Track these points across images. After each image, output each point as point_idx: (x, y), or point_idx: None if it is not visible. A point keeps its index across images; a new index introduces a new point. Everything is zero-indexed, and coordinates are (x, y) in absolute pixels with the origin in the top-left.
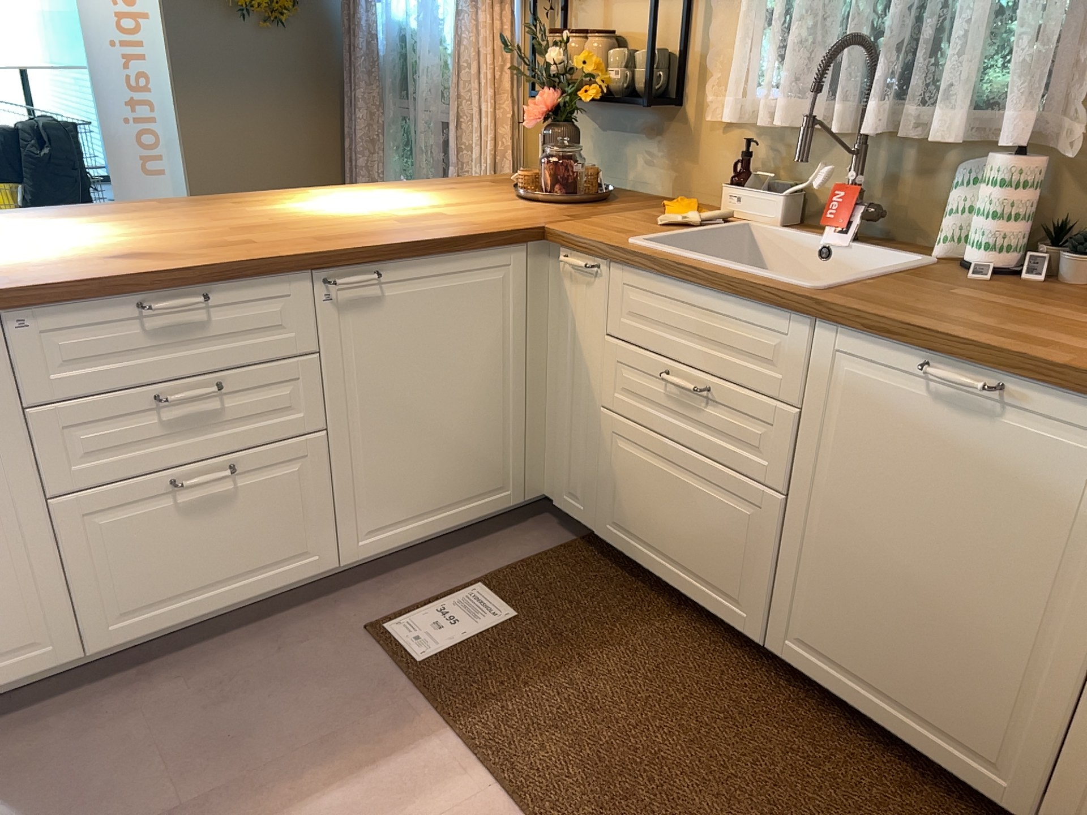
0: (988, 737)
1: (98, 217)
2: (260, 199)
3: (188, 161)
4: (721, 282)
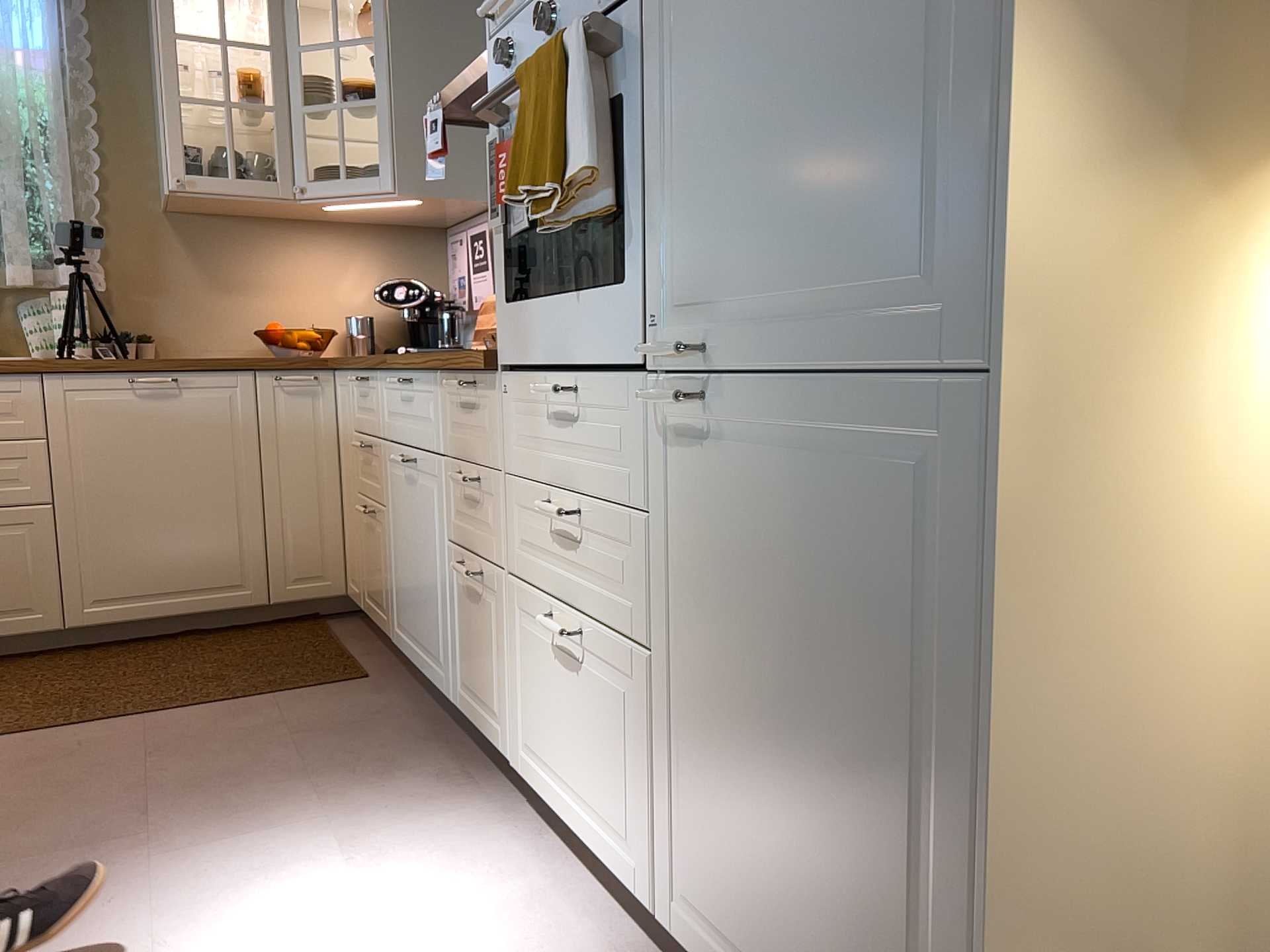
0: (232, 571)
1: None
2: None
3: None
4: None
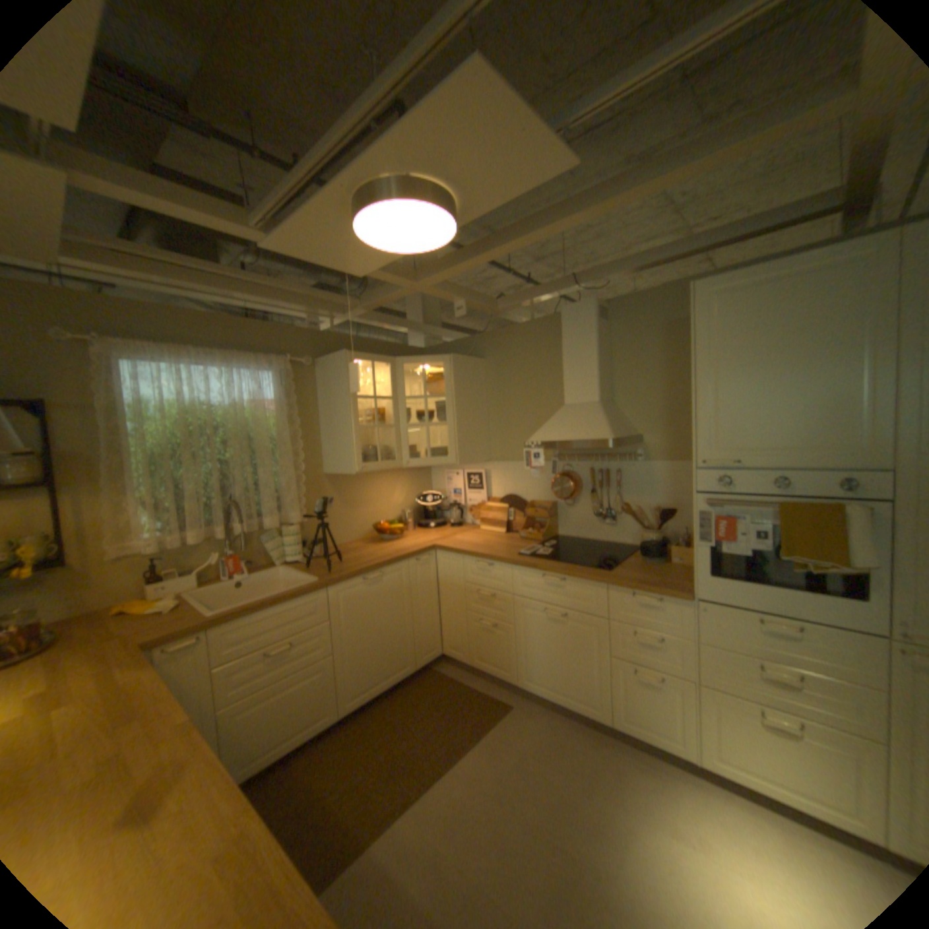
0: (404, 662)
1: None
2: None
3: None
4: (289, 599)
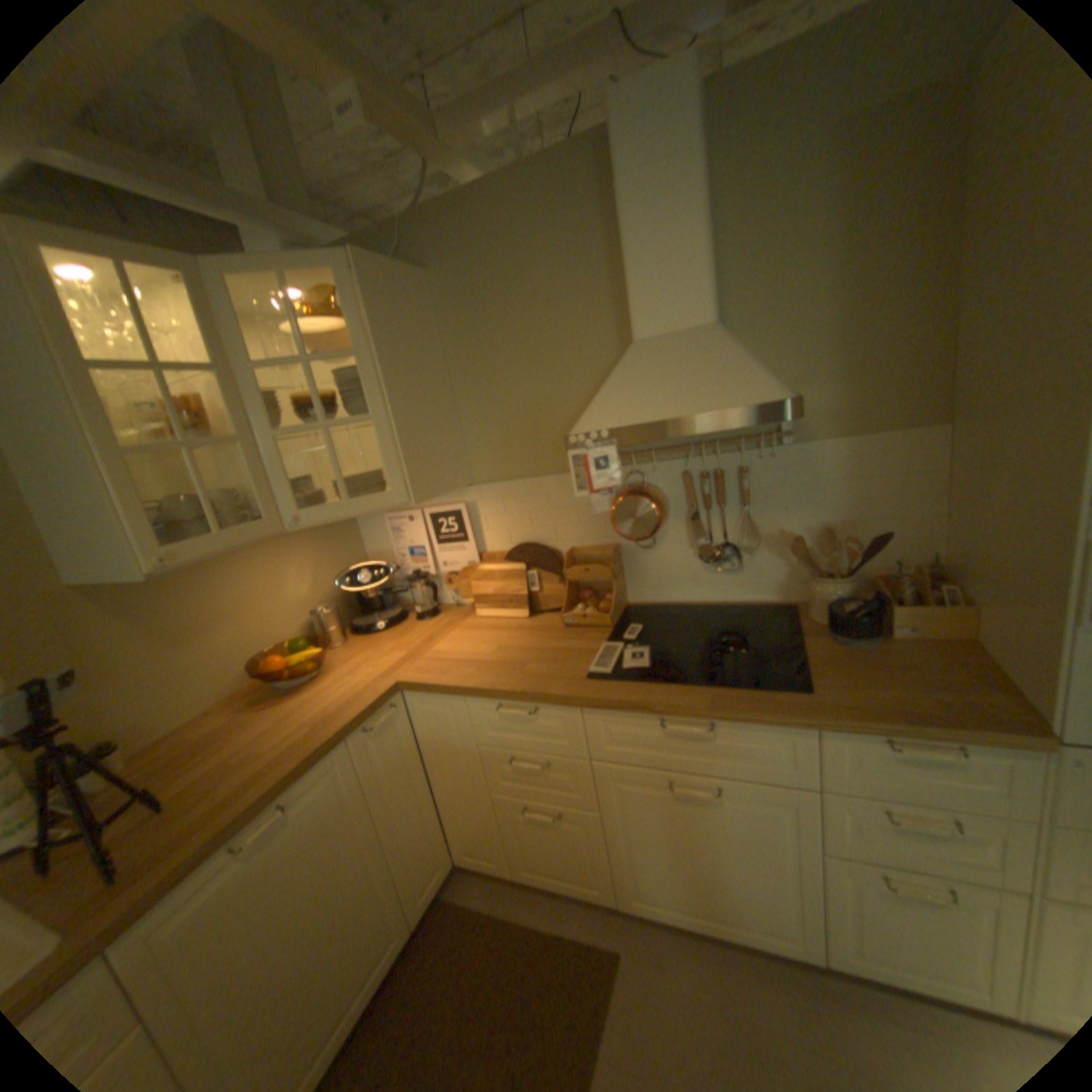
0: (380, 939)
1: None
2: None
3: None
4: None
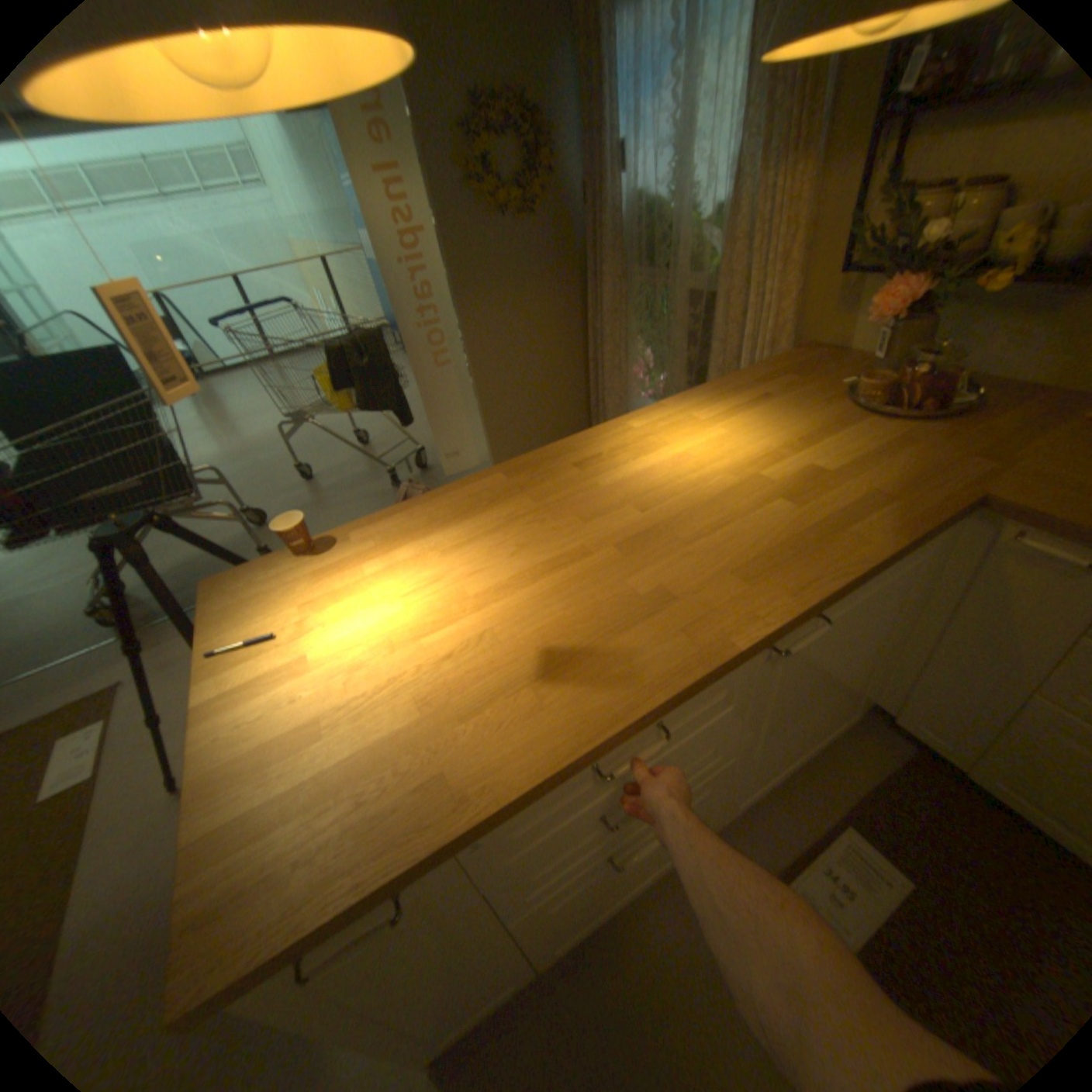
0: None
1: (460, 520)
2: (593, 453)
3: (467, 353)
4: None
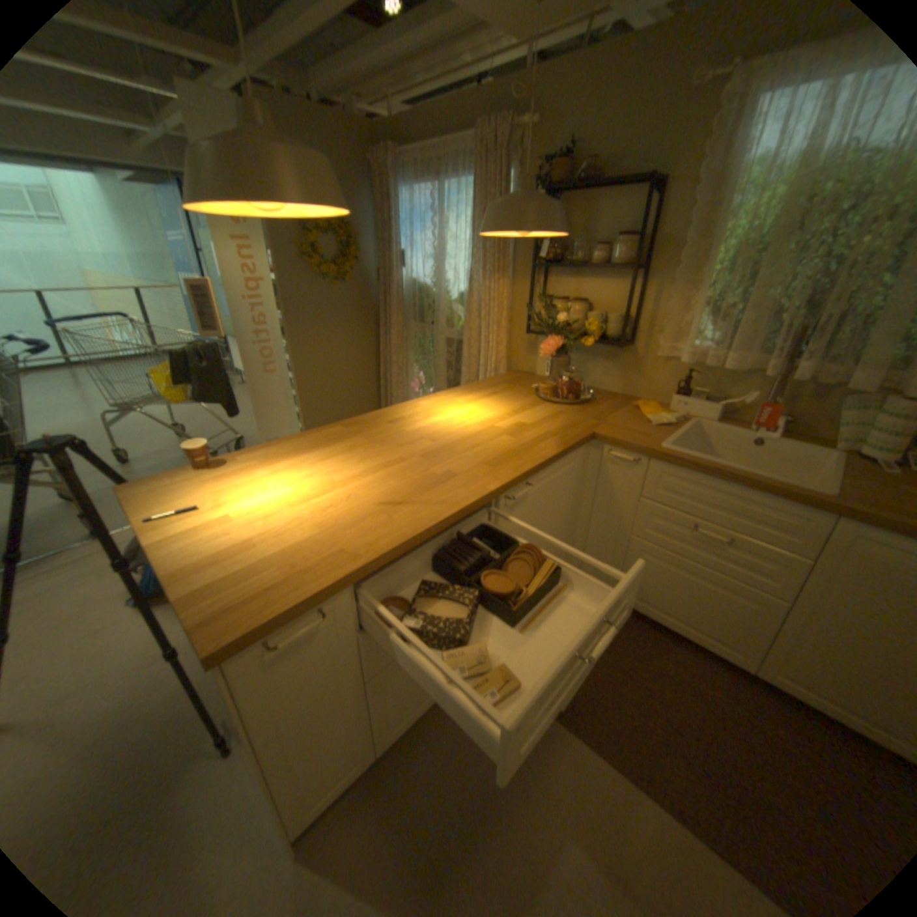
0: None
1: (319, 449)
2: (399, 417)
3: (293, 365)
4: (760, 485)
